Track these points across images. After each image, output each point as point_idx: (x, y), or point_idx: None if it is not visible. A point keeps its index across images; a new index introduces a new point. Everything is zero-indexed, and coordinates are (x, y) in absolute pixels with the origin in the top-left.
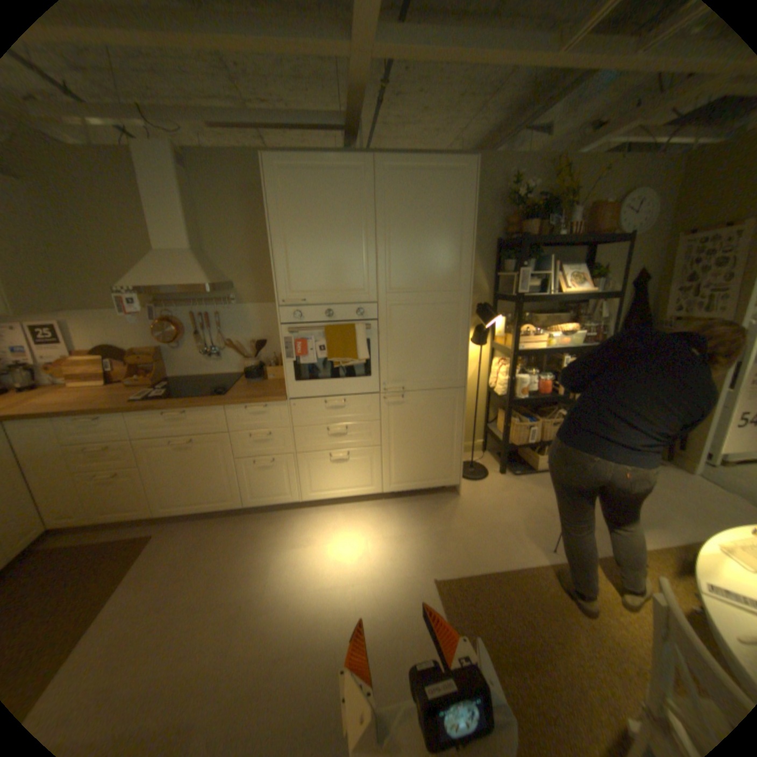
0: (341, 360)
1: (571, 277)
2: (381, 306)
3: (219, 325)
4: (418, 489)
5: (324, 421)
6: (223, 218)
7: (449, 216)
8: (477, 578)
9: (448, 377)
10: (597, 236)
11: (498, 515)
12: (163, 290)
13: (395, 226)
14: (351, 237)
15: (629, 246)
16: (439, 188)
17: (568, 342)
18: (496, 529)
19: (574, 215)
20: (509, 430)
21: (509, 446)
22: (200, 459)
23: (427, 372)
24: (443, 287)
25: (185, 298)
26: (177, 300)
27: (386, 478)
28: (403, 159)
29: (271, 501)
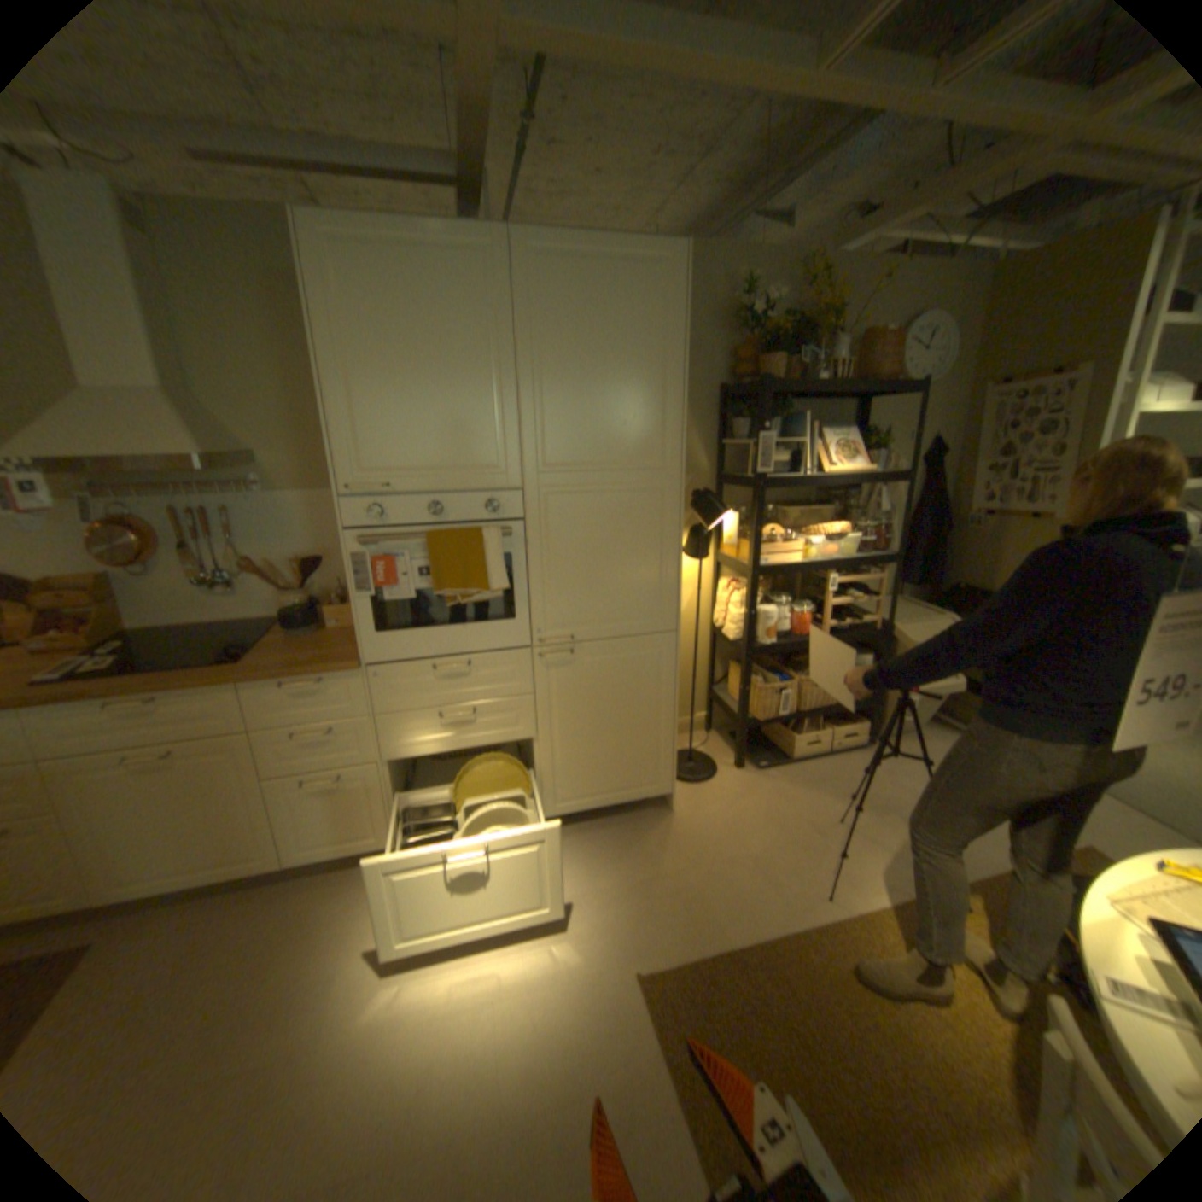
0: (461, 591)
1: (836, 448)
2: (530, 494)
3: (228, 530)
4: (603, 807)
5: (432, 701)
6: (228, 330)
7: (643, 341)
8: (709, 961)
9: (649, 615)
10: (873, 384)
11: (737, 842)
12: (106, 464)
13: (551, 355)
14: (472, 370)
15: (916, 401)
16: (624, 291)
17: (835, 551)
18: (735, 867)
19: (838, 349)
20: (748, 695)
21: (749, 722)
22: (190, 785)
23: (612, 607)
24: (637, 462)
25: (156, 480)
26: (139, 482)
27: (548, 793)
28: (562, 236)
29: (338, 852)
